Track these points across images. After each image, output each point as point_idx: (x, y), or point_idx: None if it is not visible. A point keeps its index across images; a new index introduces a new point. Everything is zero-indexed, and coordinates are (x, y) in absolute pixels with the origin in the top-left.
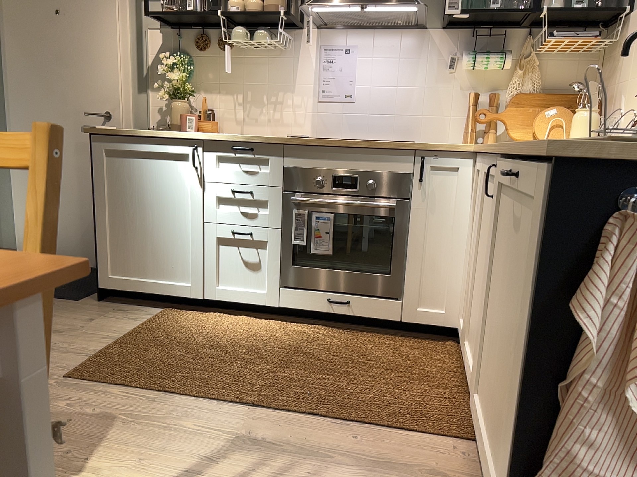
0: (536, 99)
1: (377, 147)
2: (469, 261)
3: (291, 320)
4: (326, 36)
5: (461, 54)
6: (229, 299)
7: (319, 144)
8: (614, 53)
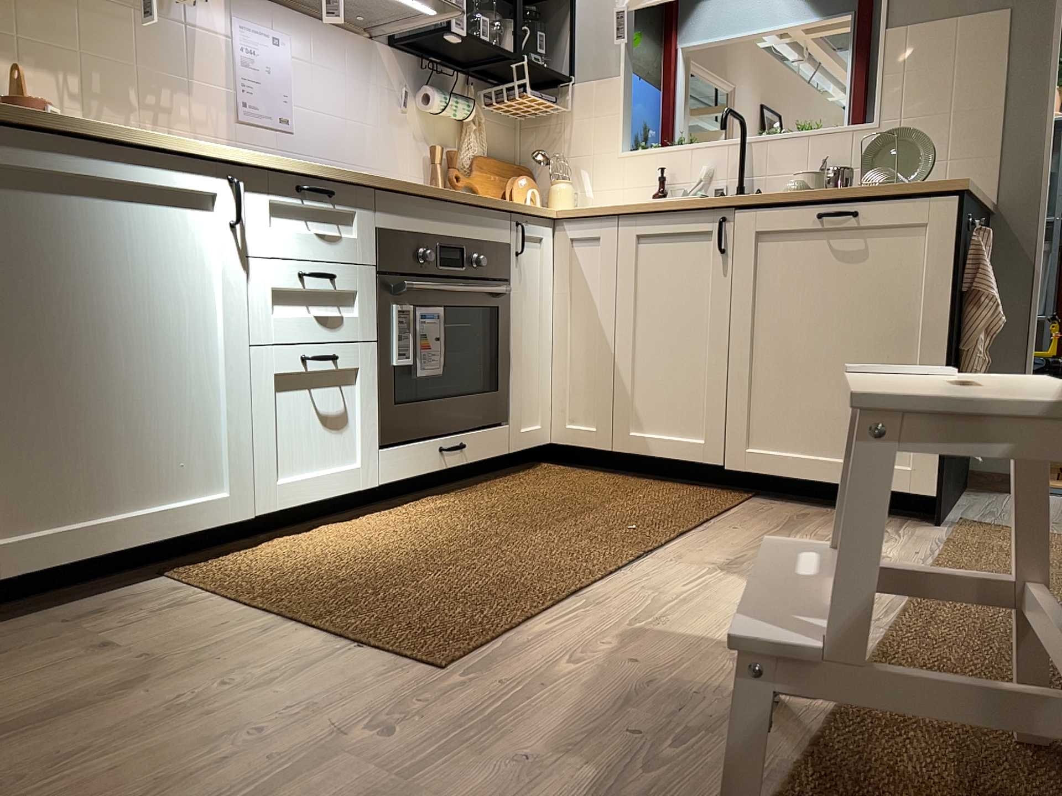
0: (499, 162)
1: (484, 201)
2: (576, 348)
3: (375, 509)
4: (245, 3)
5: (414, 88)
6: (301, 500)
7: (424, 191)
8: (556, 122)
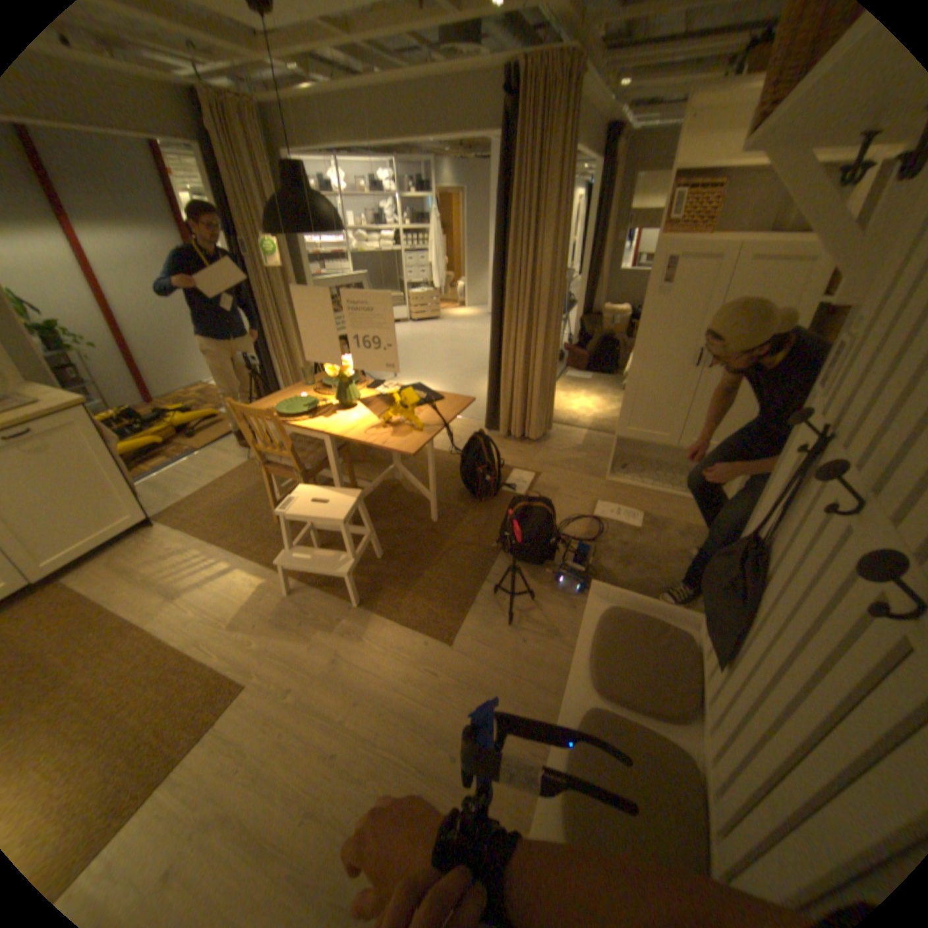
0: None
1: None
2: None
3: None
4: None
5: None
6: None
7: None
8: None
